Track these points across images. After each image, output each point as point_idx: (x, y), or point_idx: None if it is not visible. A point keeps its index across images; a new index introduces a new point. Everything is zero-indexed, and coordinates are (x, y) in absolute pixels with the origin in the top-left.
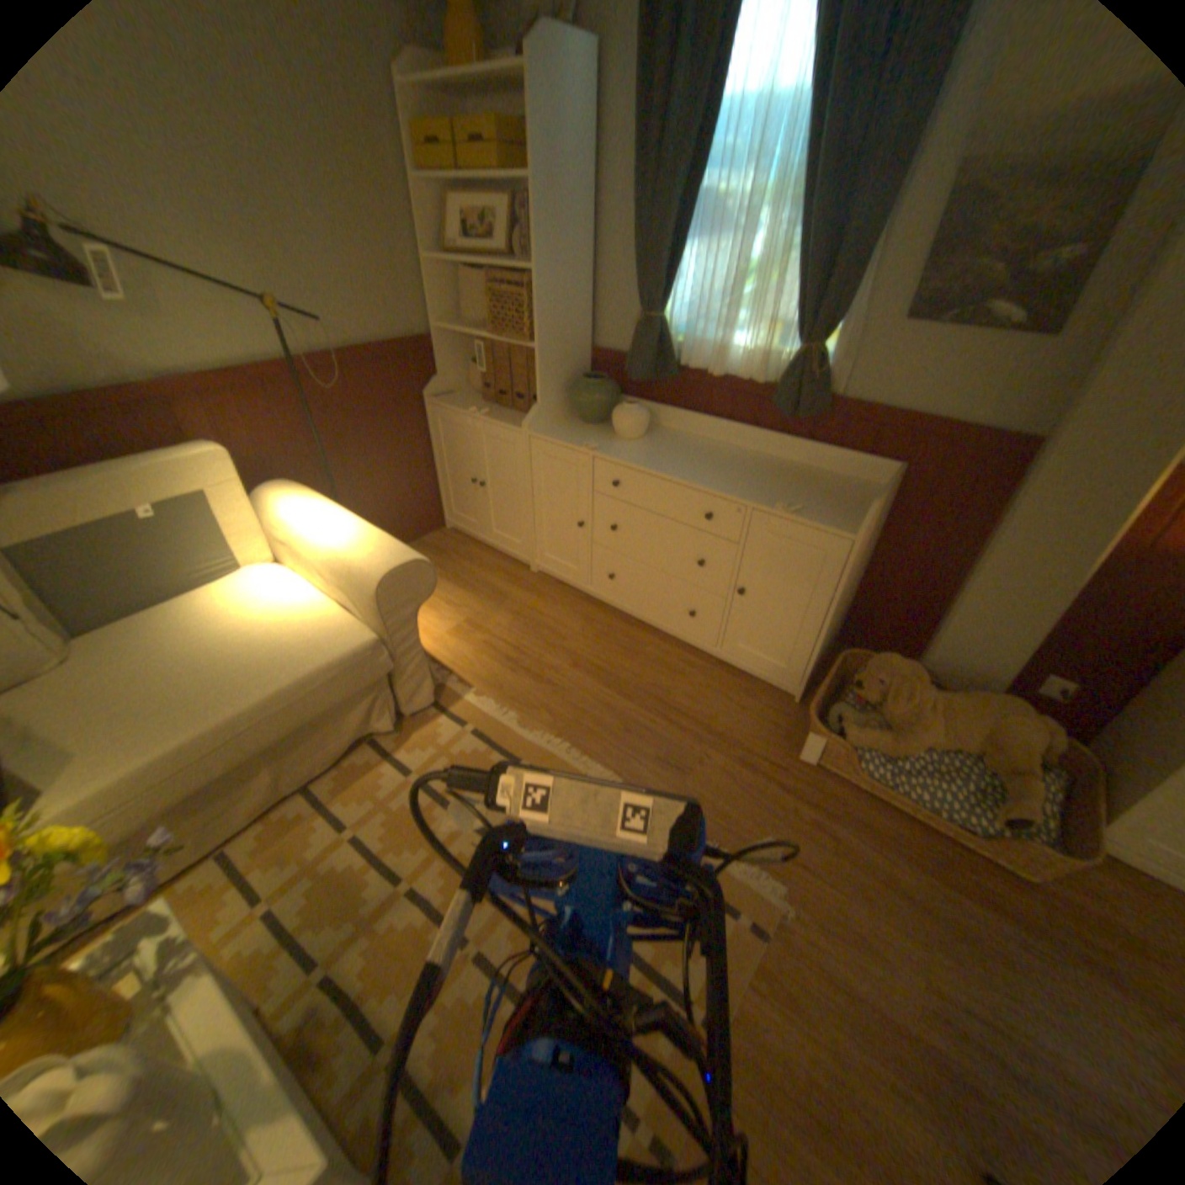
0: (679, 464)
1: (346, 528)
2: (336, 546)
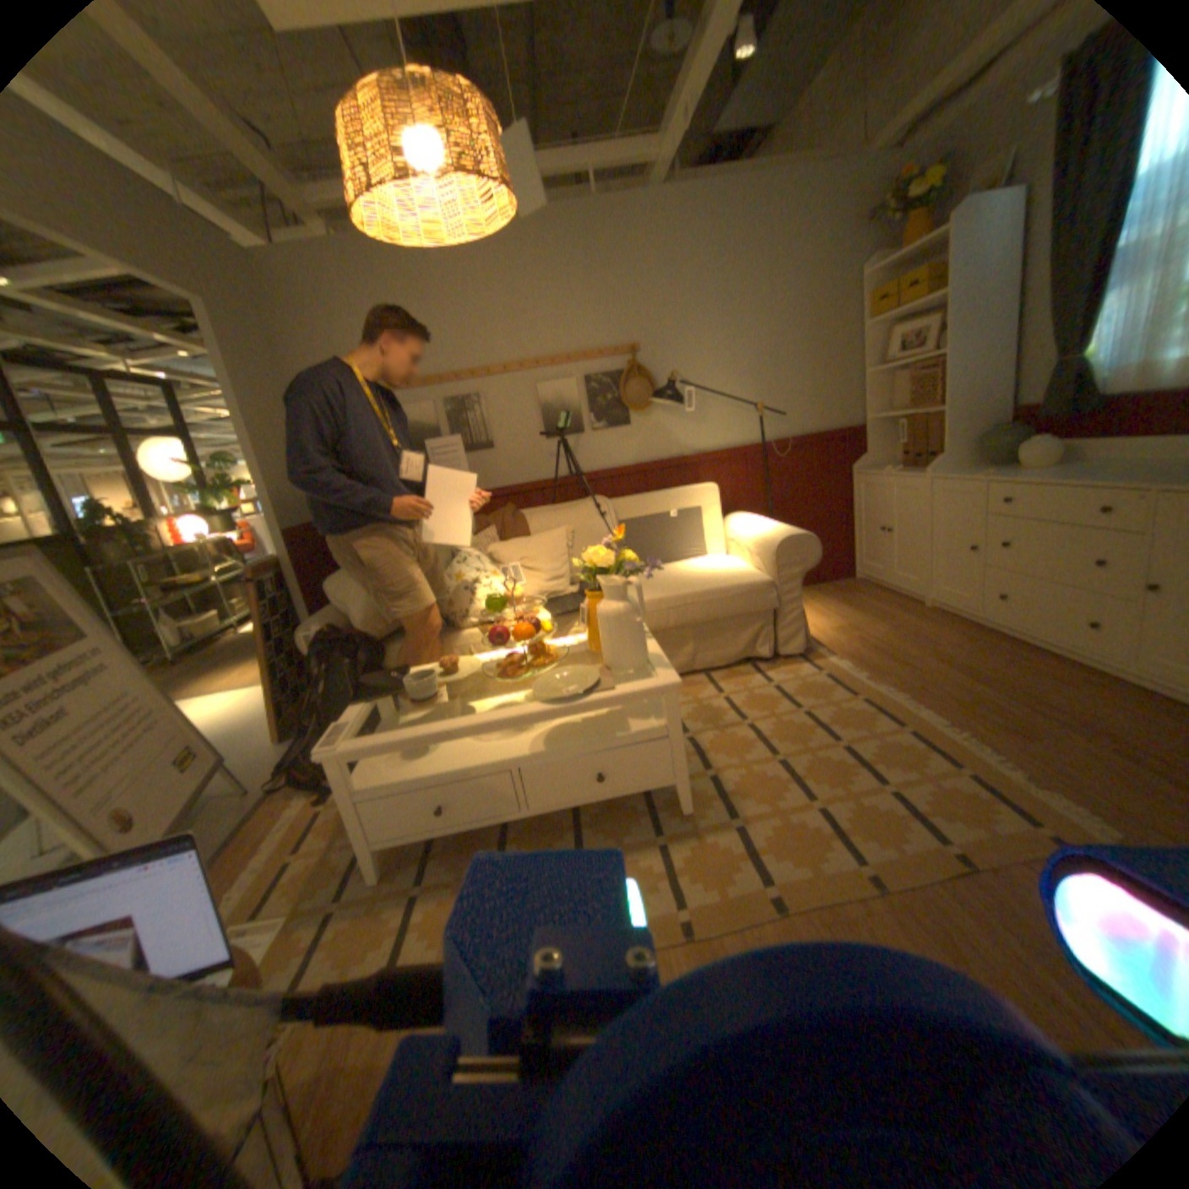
0: (1082, 474)
1: (769, 524)
2: (760, 530)
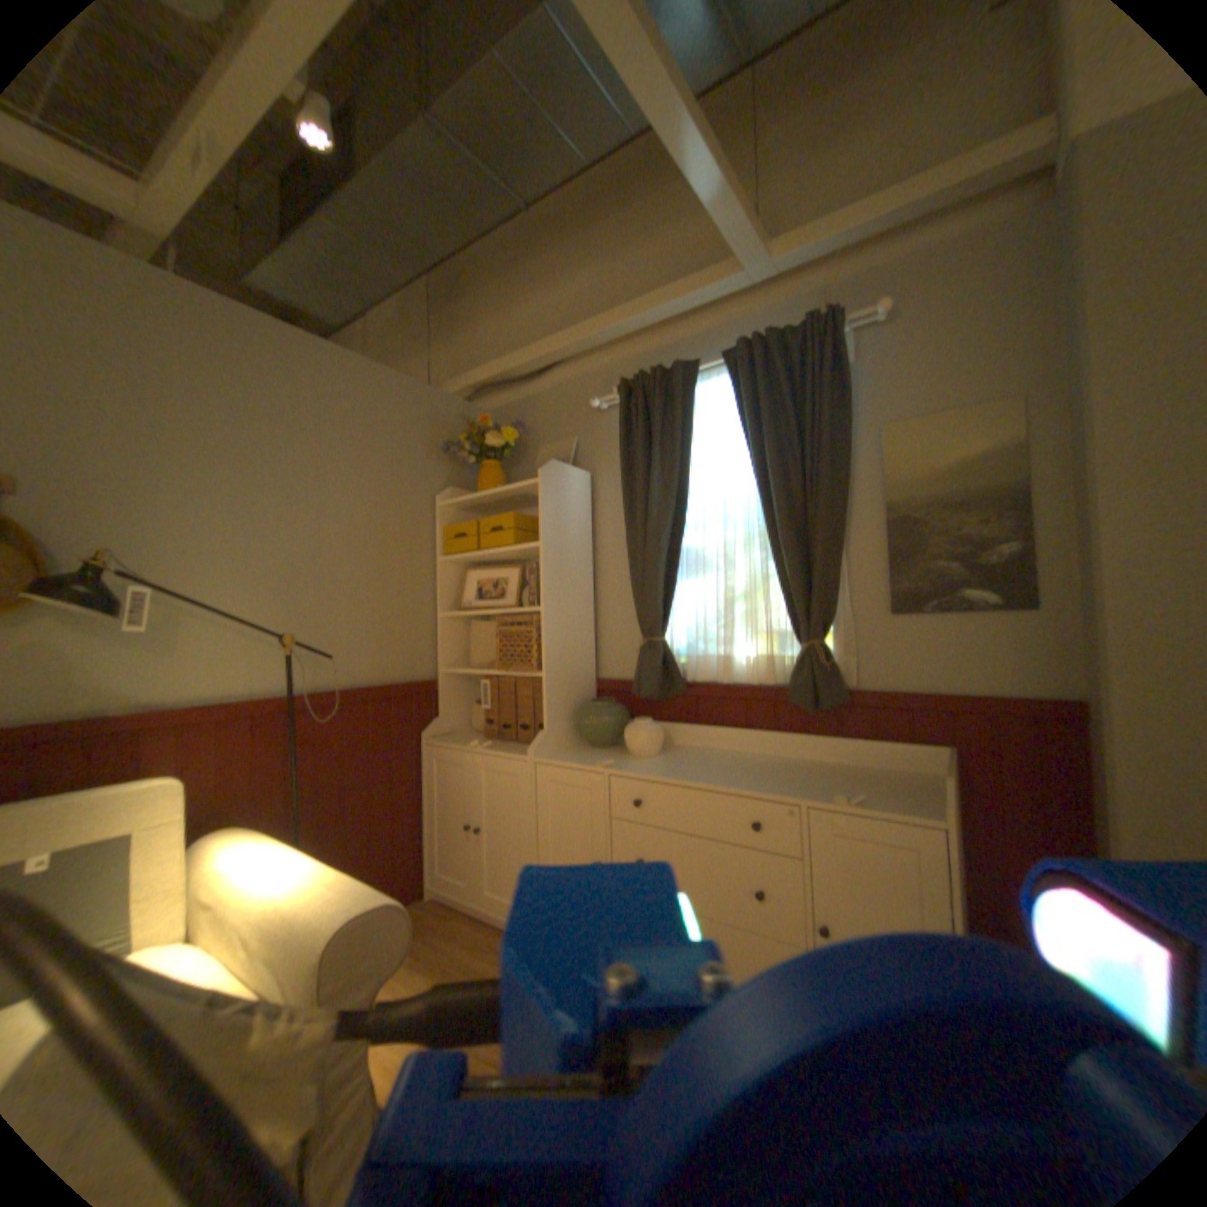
0: (707, 772)
1: (302, 873)
2: (283, 897)
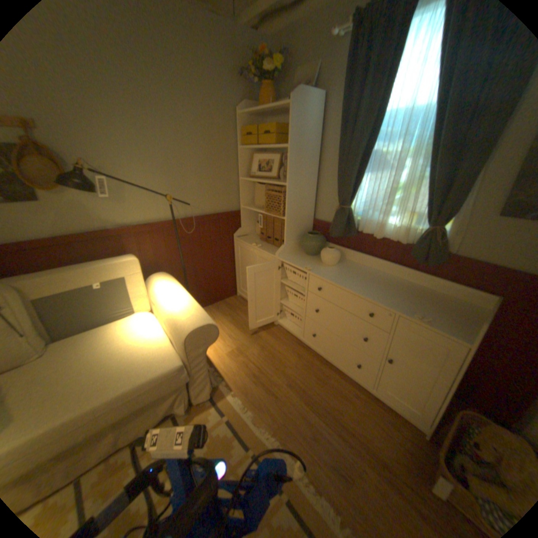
0: (355, 282)
1: (181, 302)
2: (174, 311)
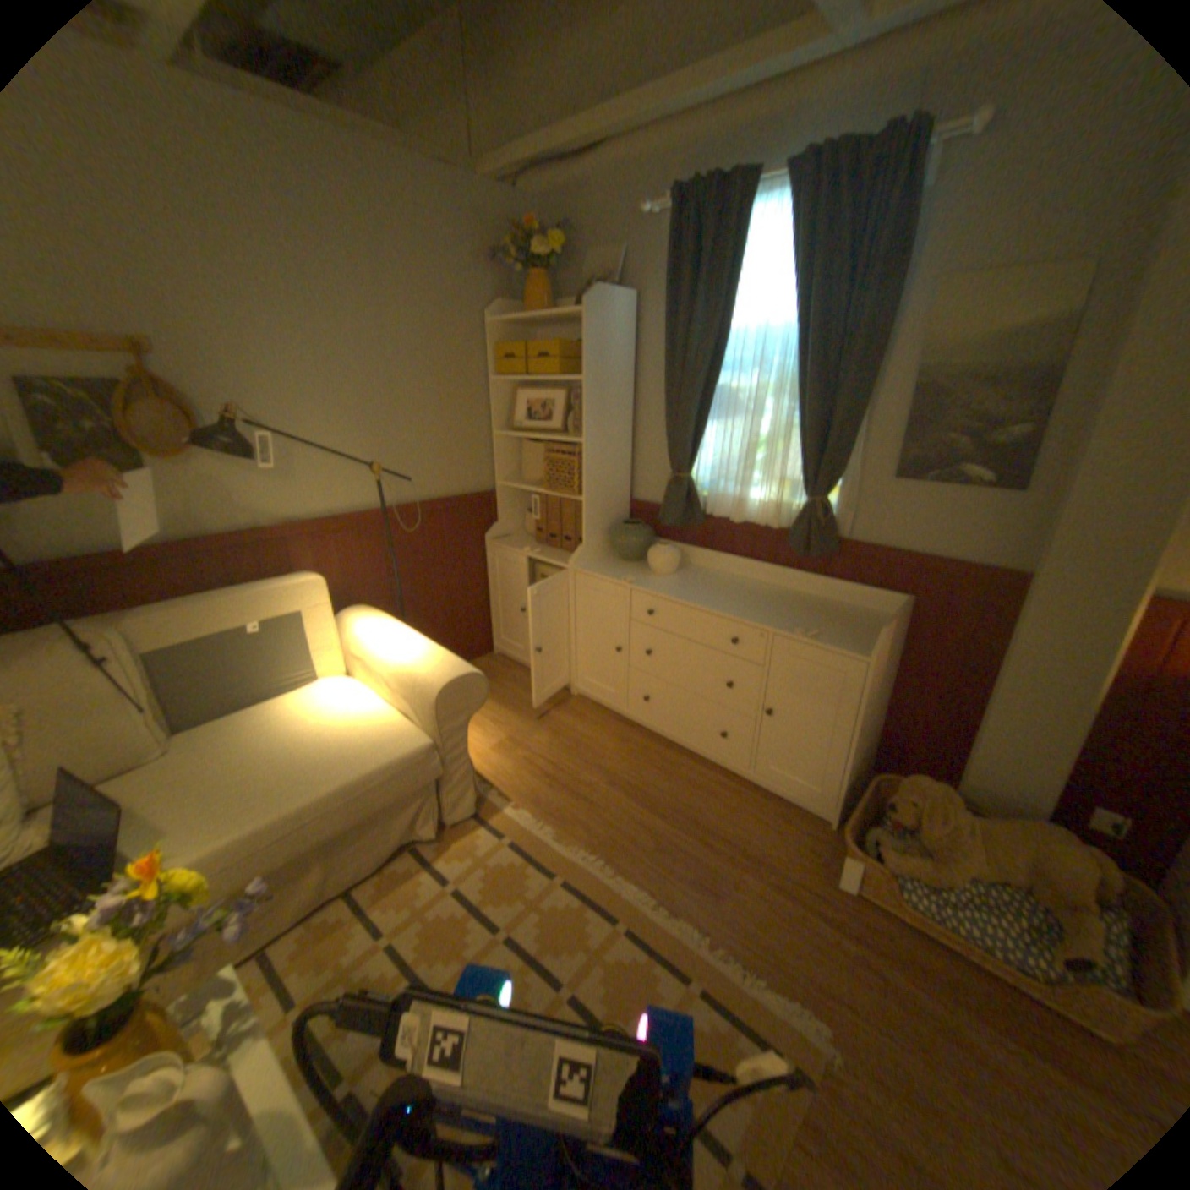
0: (707, 596)
1: (414, 646)
2: (405, 661)
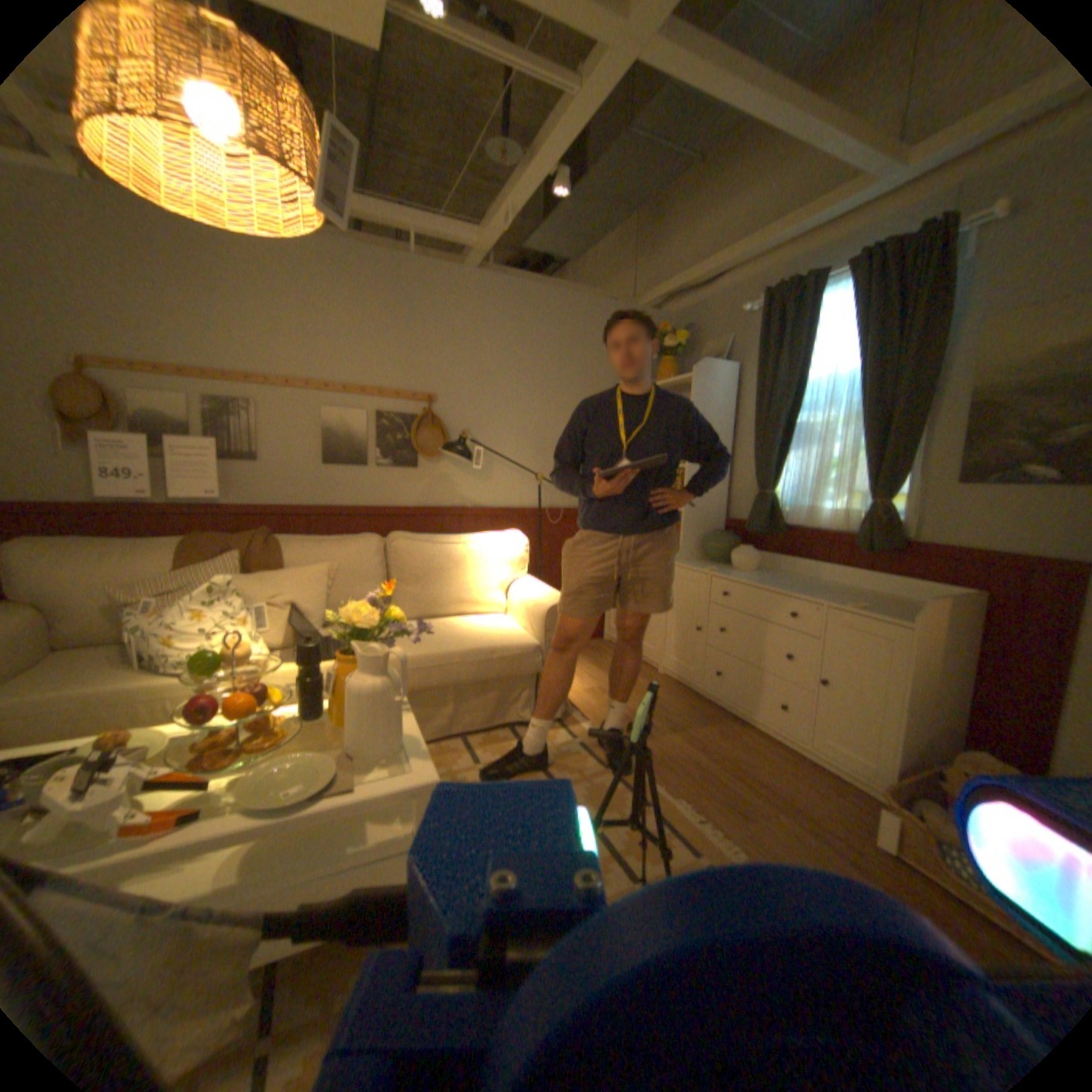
0: (776, 583)
1: (540, 587)
2: (532, 593)
